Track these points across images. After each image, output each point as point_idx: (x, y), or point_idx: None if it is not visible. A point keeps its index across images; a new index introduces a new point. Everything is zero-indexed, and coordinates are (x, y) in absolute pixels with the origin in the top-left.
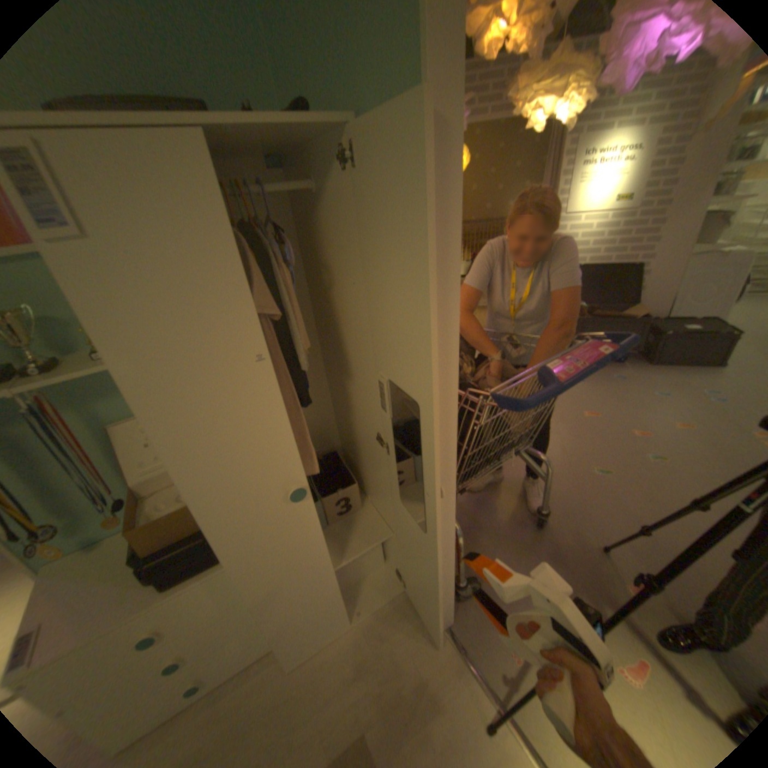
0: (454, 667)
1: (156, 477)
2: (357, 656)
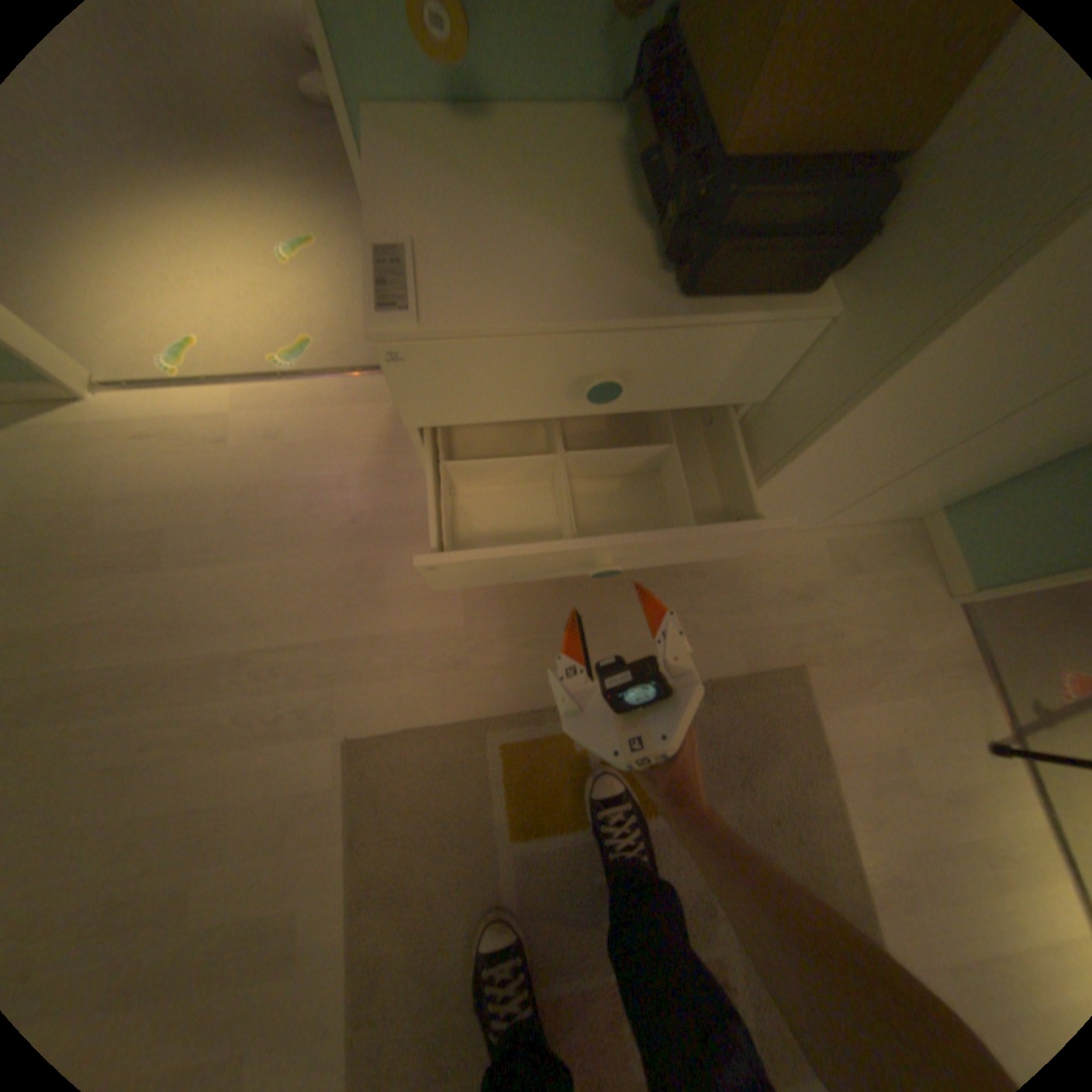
0: (965, 656)
1: None
2: (813, 570)
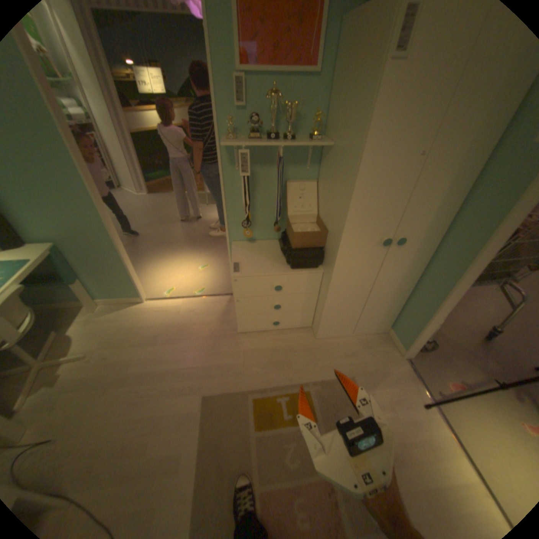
0: (409, 375)
1: (299, 215)
2: (353, 347)
